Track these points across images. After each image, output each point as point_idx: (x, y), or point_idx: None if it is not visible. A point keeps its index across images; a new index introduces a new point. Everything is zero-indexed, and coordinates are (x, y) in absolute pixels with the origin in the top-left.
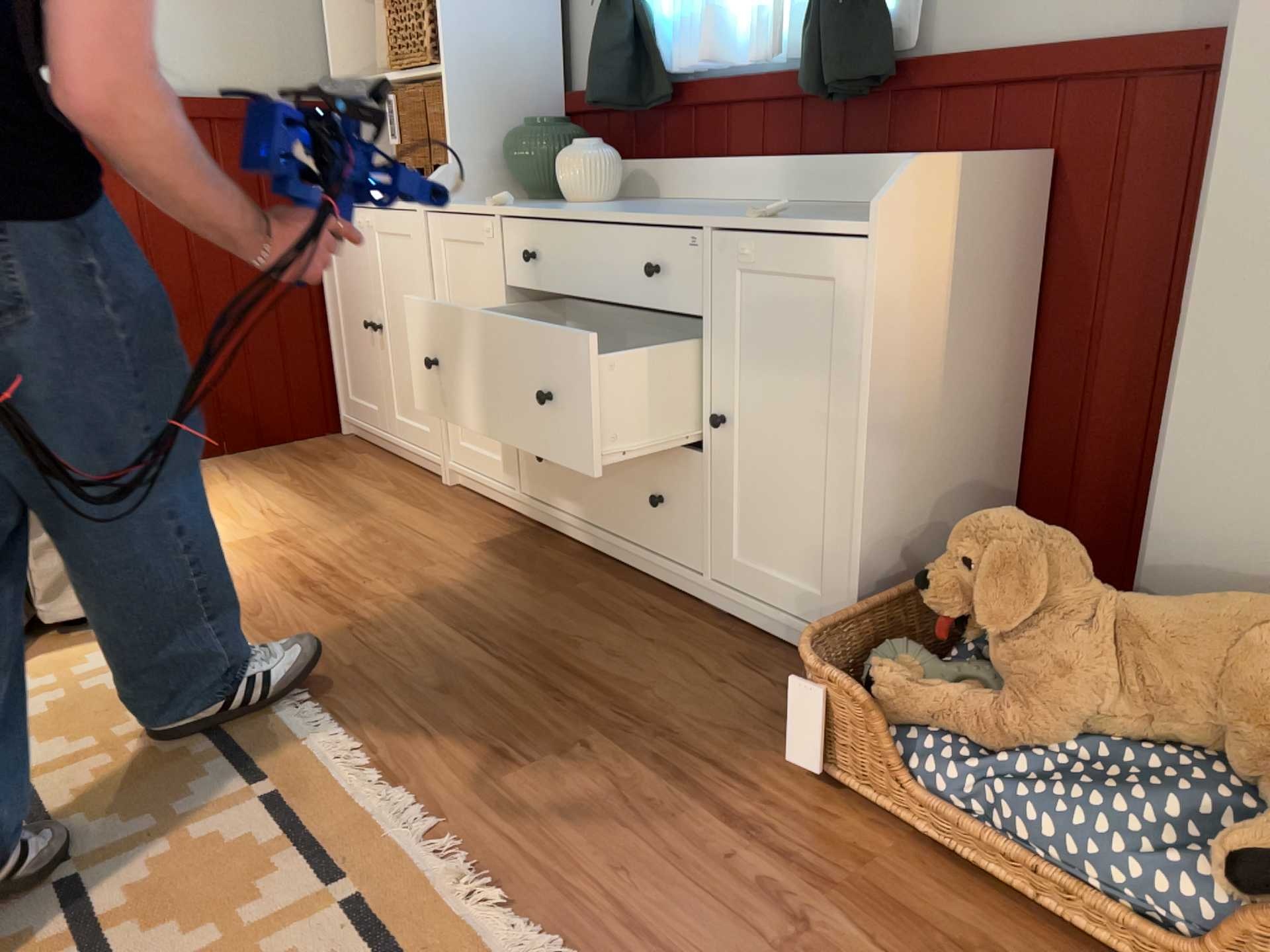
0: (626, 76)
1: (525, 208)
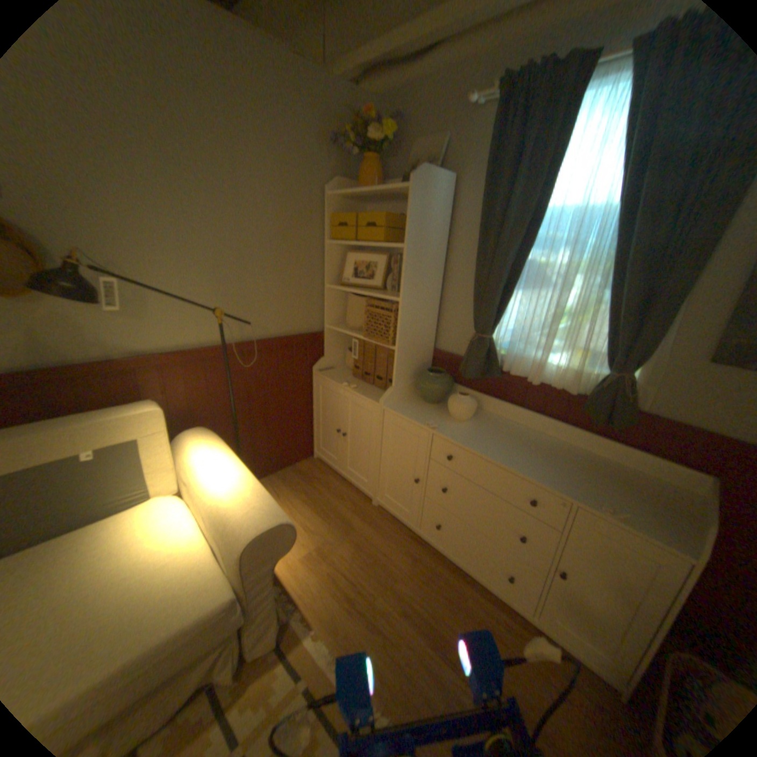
0: (483, 367)
1: (444, 429)
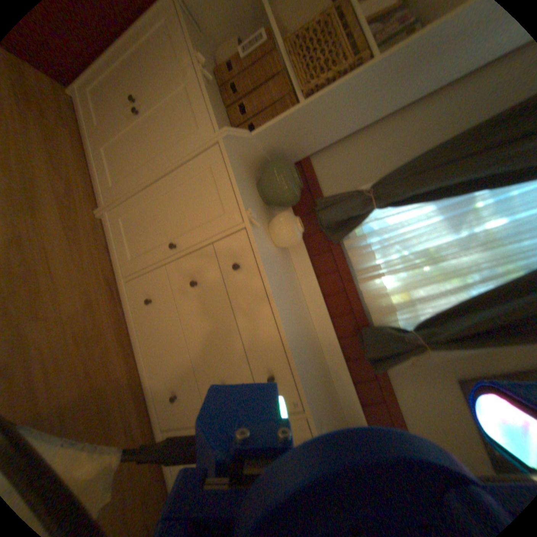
0: (337, 225)
1: (259, 237)
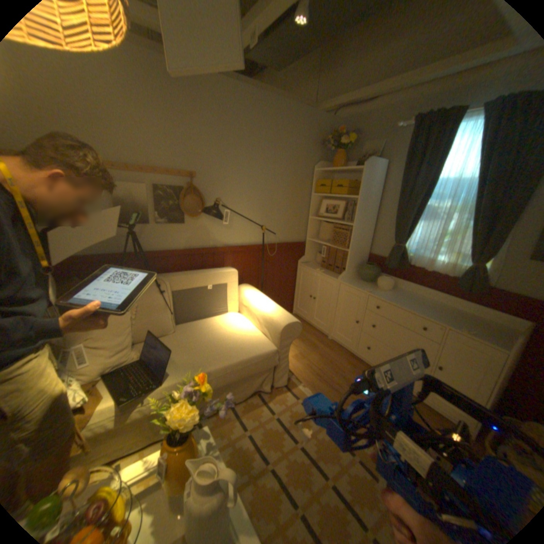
0: (399, 262)
1: (375, 293)
